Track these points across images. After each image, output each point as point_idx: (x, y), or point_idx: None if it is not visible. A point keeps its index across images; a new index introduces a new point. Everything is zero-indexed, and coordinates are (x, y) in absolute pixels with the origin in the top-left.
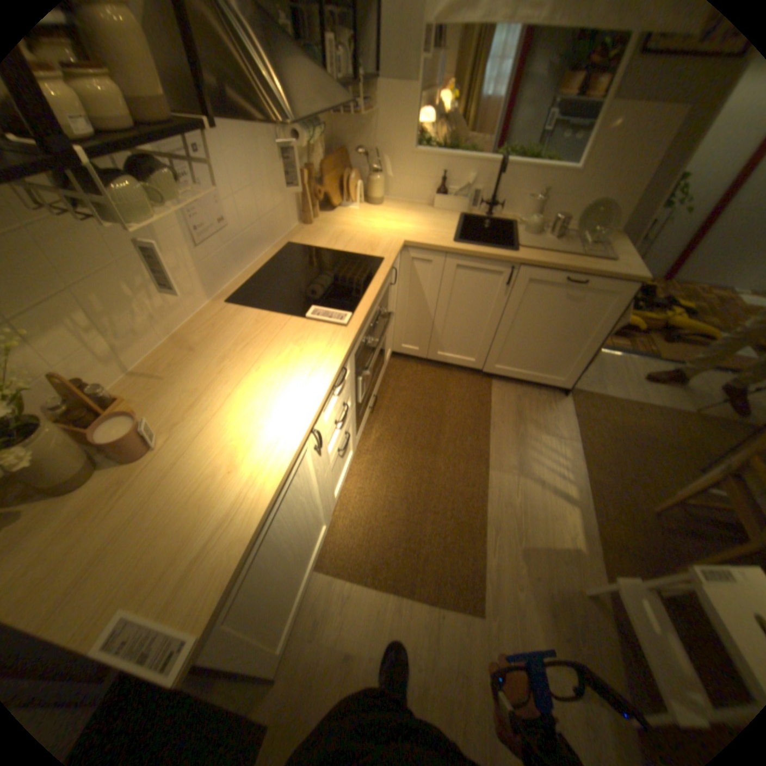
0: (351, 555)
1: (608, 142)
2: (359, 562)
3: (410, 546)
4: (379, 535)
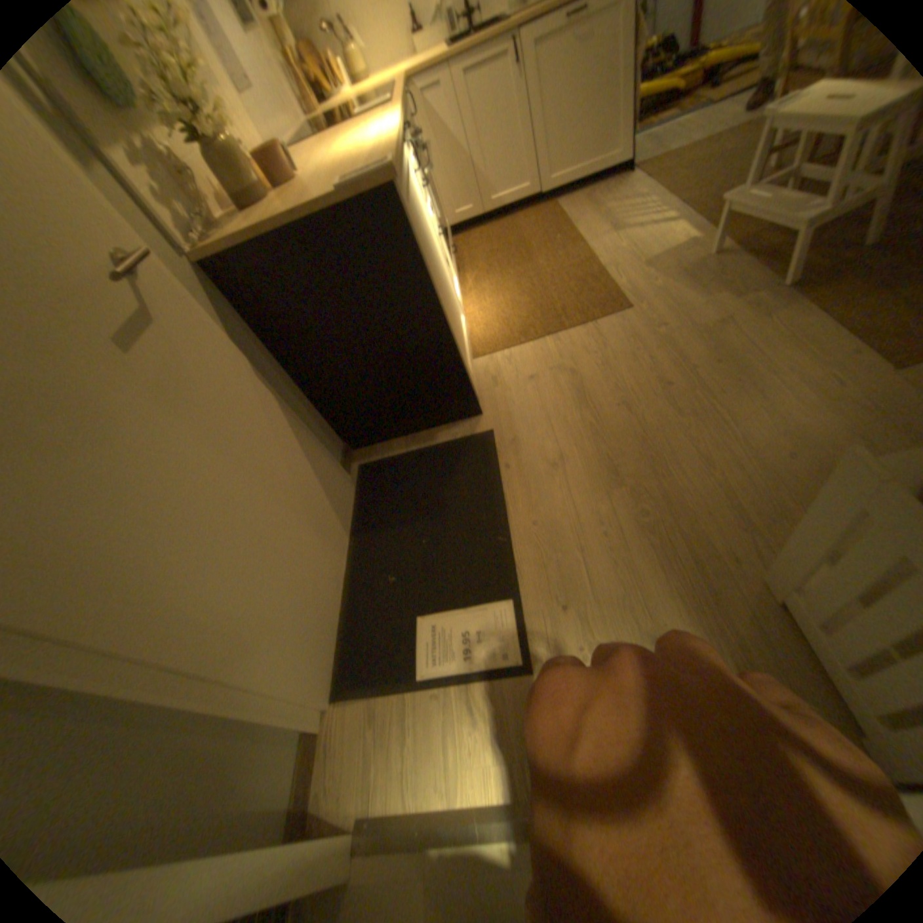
0: (498, 335)
1: None
2: (507, 335)
3: (545, 307)
4: (514, 316)
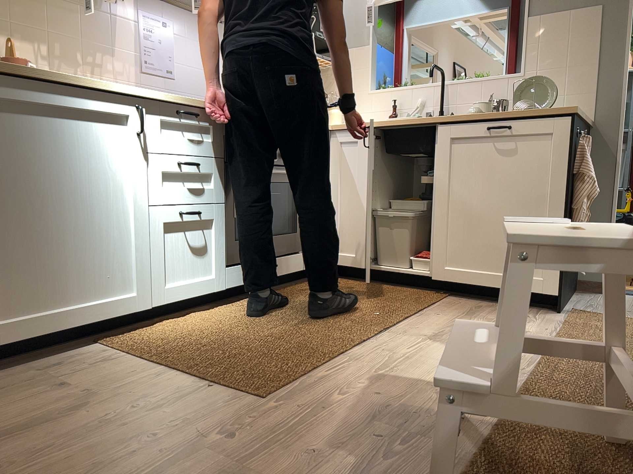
0: (147, 340)
1: (537, 50)
2: (150, 344)
3: (221, 347)
4: (192, 337)
